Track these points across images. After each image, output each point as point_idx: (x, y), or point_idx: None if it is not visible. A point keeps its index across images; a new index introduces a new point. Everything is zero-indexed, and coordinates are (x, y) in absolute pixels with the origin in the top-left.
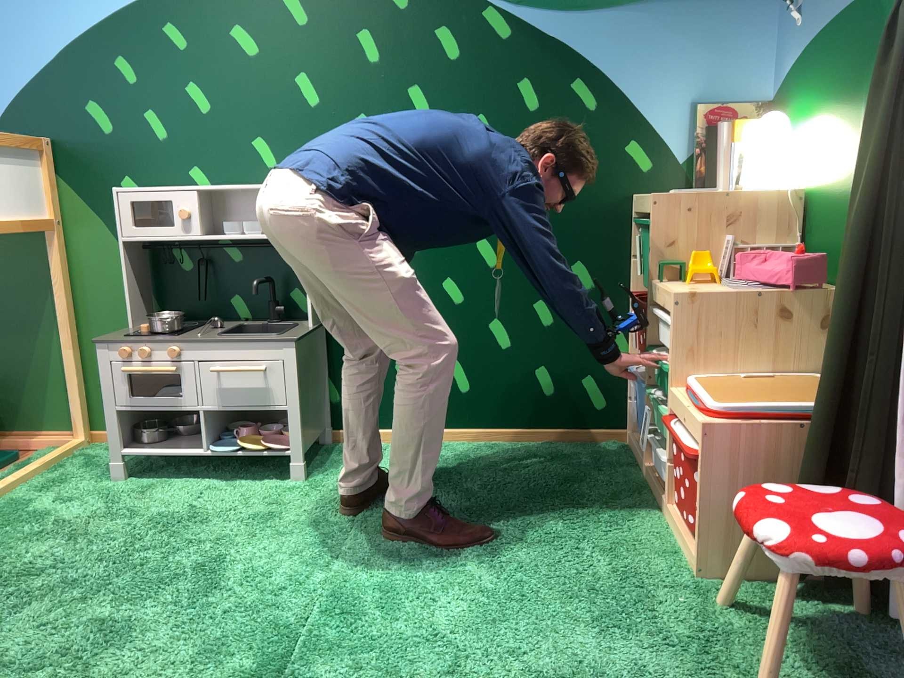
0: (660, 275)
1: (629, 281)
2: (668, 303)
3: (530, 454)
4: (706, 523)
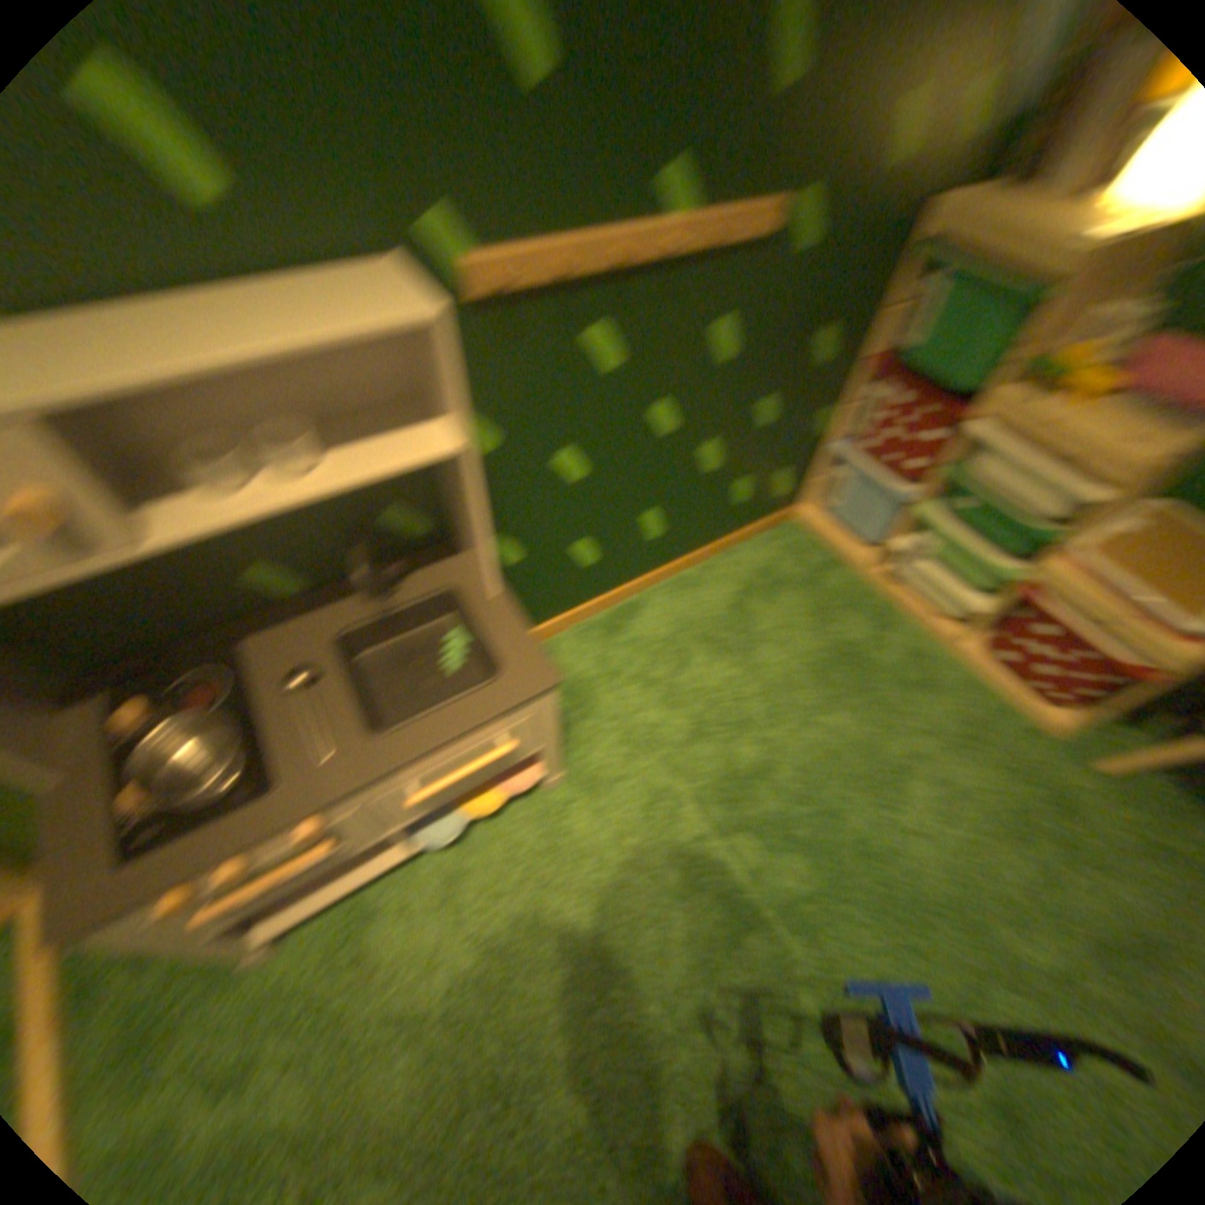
0: (1013, 379)
1: (875, 341)
2: (1099, 463)
3: (738, 581)
4: (1107, 716)
